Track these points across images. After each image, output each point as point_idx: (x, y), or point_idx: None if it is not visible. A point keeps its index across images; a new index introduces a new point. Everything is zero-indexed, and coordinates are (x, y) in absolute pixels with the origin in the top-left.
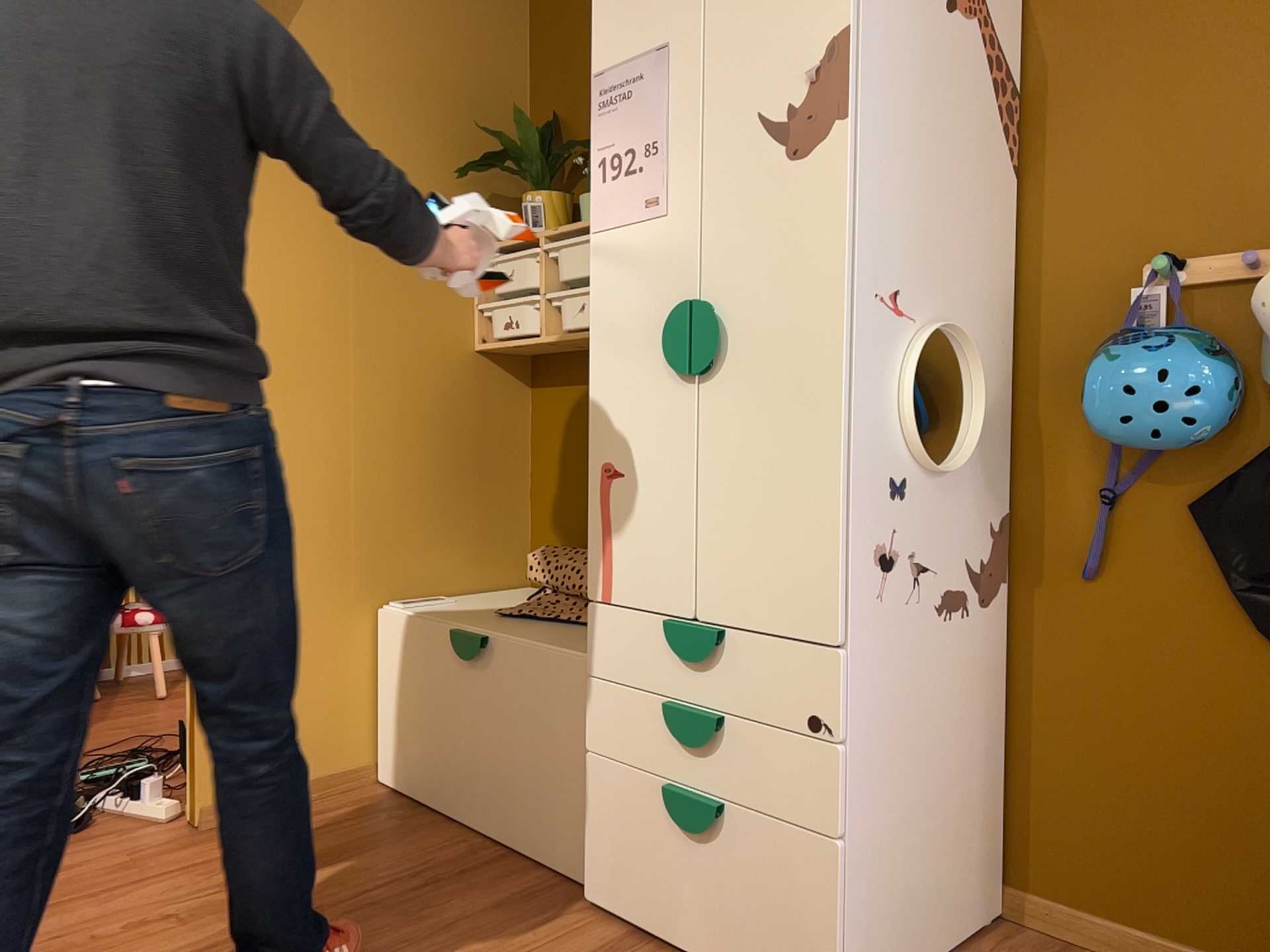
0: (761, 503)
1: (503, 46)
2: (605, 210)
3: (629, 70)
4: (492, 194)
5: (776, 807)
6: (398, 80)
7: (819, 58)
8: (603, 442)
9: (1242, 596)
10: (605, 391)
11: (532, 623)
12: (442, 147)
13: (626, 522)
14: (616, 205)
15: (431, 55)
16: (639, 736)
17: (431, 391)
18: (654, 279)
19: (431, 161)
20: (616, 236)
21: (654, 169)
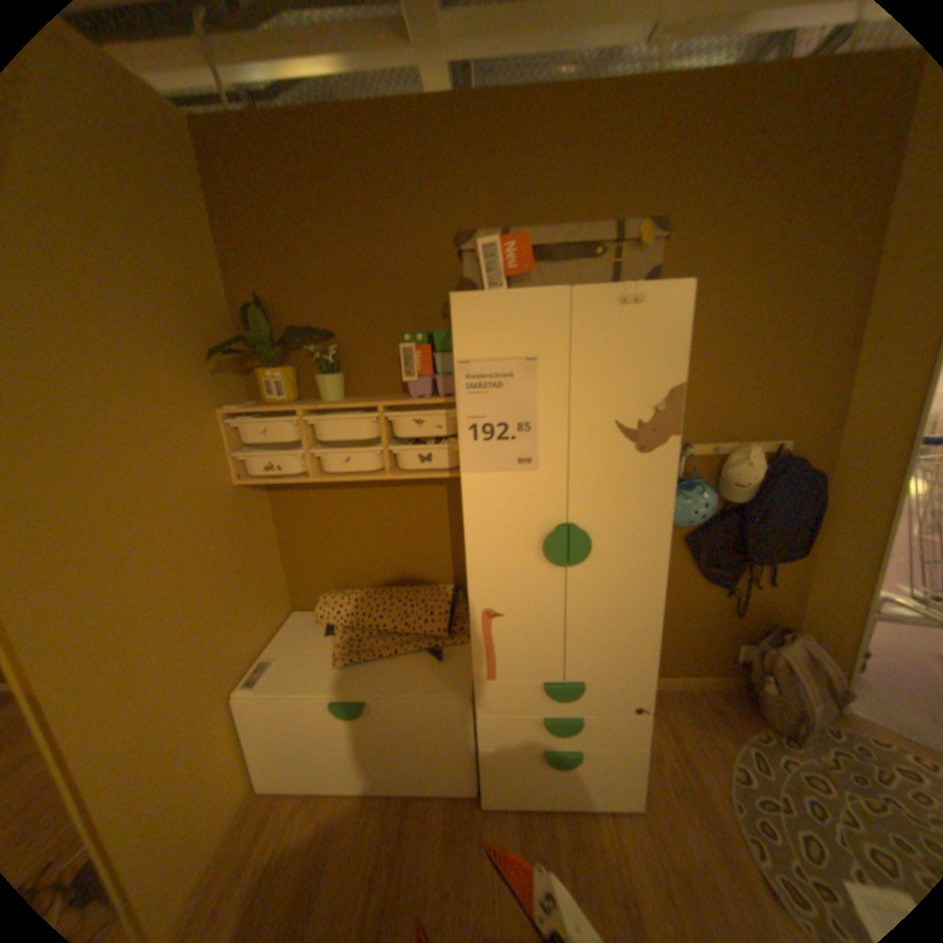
0: (610, 625)
1: (193, 228)
2: (477, 459)
3: (497, 366)
4: (216, 361)
5: (614, 746)
6: (123, 274)
7: (664, 397)
8: (484, 599)
9: (702, 569)
10: (483, 570)
11: (369, 667)
12: (174, 331)
13: (506, 640)
14: (489, 458)
15: (143, 243)
16: (521, 735)
17: (217, 531)
18: (527, 508)
19: (170, 347)
20: (489, 478)
21: (526, 440)
